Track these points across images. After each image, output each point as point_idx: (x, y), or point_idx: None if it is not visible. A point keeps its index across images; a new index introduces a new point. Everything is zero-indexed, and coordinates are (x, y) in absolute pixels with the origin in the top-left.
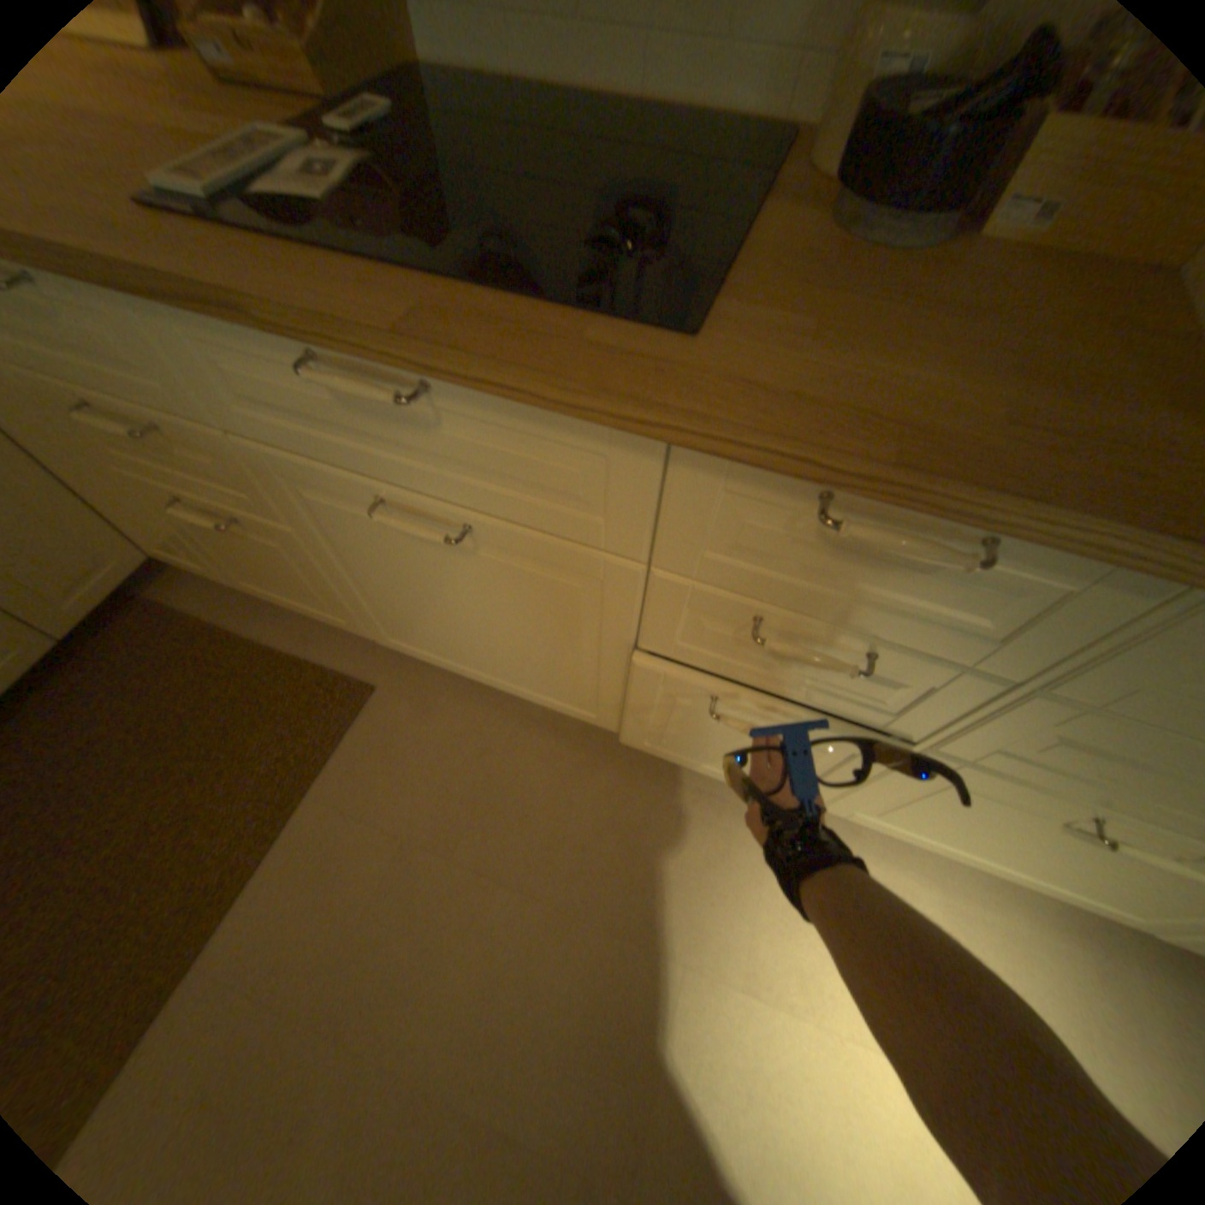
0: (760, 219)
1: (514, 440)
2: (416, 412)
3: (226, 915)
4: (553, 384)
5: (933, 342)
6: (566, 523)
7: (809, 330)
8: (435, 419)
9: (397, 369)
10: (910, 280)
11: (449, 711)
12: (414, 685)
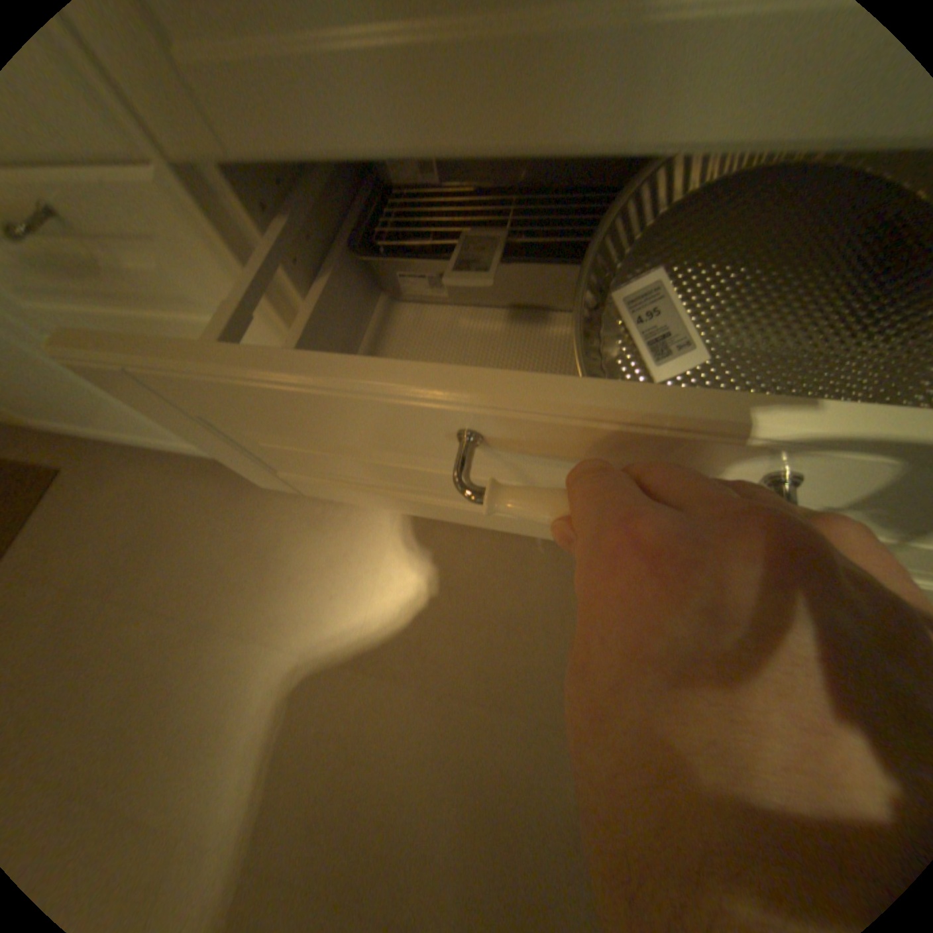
0: None
1: None
2: None
3: None
4: None
5: None
6: None
7: None
8: None
9: None
10: None
11: (119, 482)
12: (93, 467)
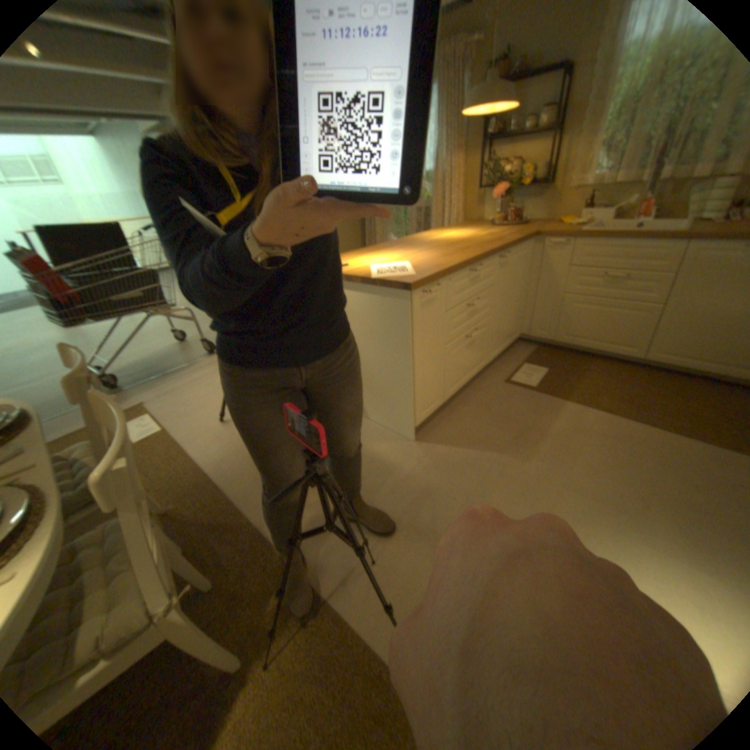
0: None
1: None
2: None
3: (687, 436)
4: None
5: None
6: None
7: None
8: None
9: None
10: None
11: None
12: None
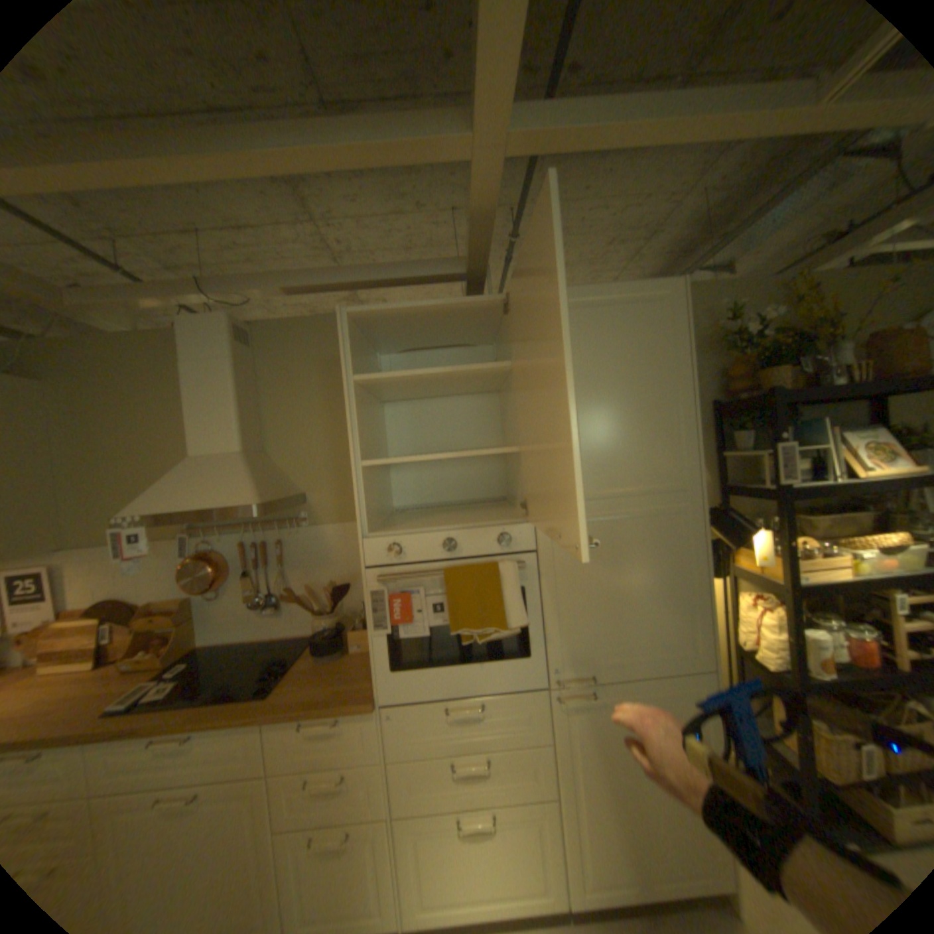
0: (292, 668)
1: (216, 748)
2: (184, 751)
3: None
4: (226, 724)
5: (321, 686)
6: (234, 774)
7: (293, 692)
8: (191, 751)
9: (181, 738)
10: (324, 673)
11: None
12: None
